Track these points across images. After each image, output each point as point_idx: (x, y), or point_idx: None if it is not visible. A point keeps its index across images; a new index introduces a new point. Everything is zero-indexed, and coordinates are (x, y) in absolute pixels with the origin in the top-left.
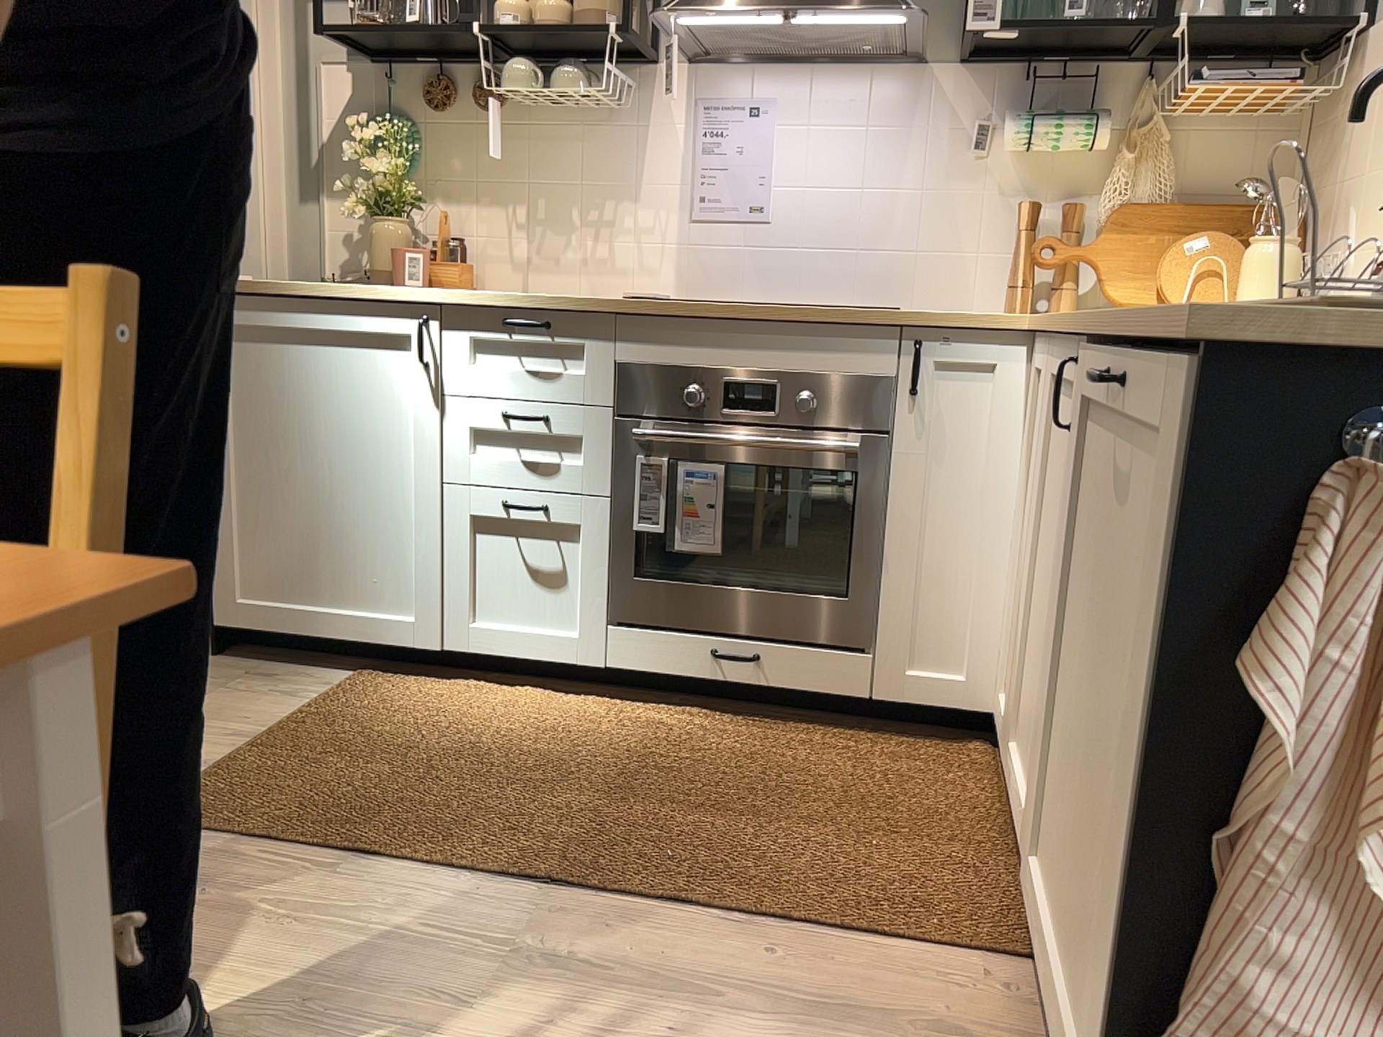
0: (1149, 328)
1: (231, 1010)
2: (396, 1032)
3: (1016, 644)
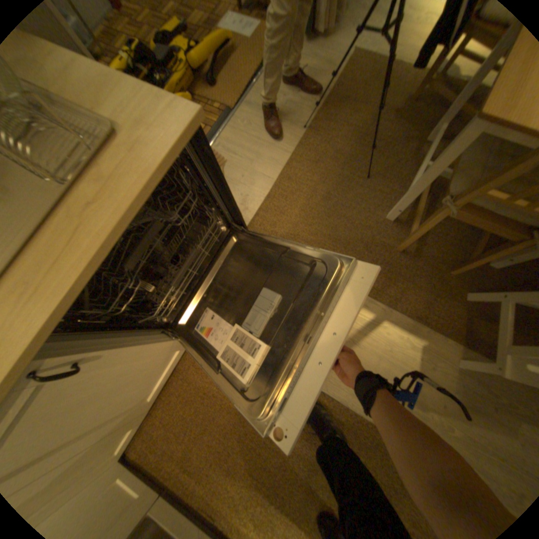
0: (152, 172)
1: (412, 356)
2: (369, 337)
3: (113, 429)
